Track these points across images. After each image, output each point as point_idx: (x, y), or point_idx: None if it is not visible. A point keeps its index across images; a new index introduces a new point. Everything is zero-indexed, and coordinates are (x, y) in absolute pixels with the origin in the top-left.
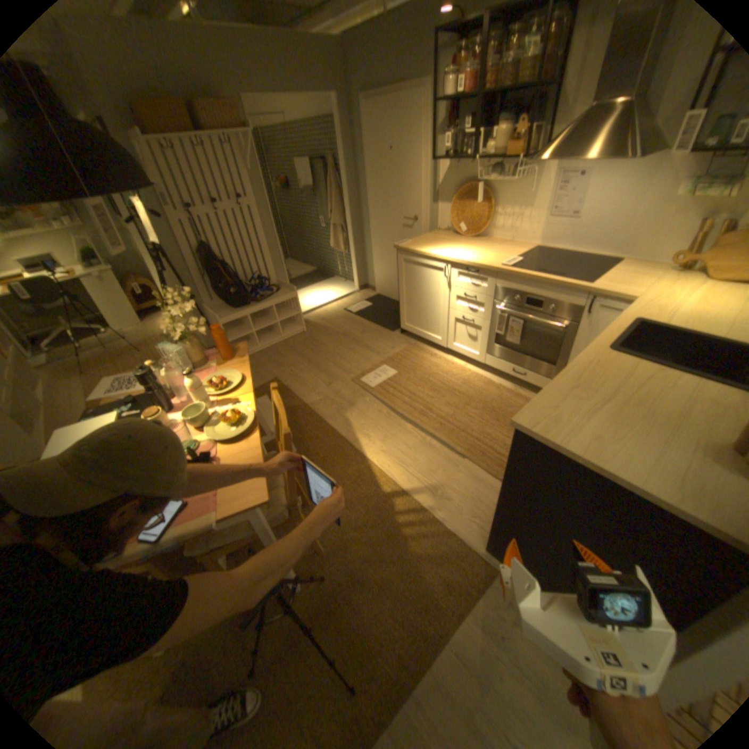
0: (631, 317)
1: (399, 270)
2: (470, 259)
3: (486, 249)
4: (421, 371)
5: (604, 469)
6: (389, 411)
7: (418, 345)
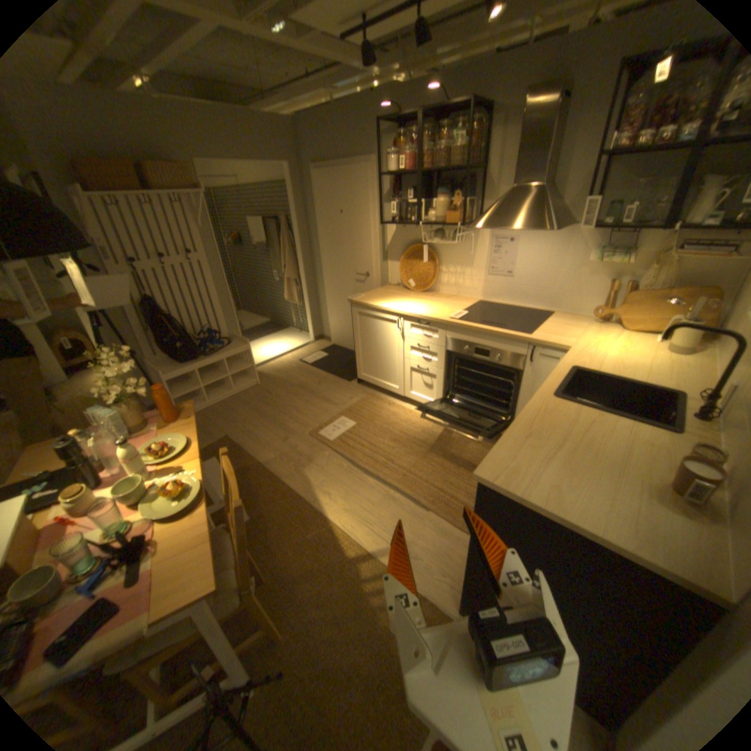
0: (568, 365)
1: (354, 322)
2: (420, 313)
3: (435, 303)
4: (381, 421)
5: (566, 521)
6: (350, 466)
7: (376, 394)
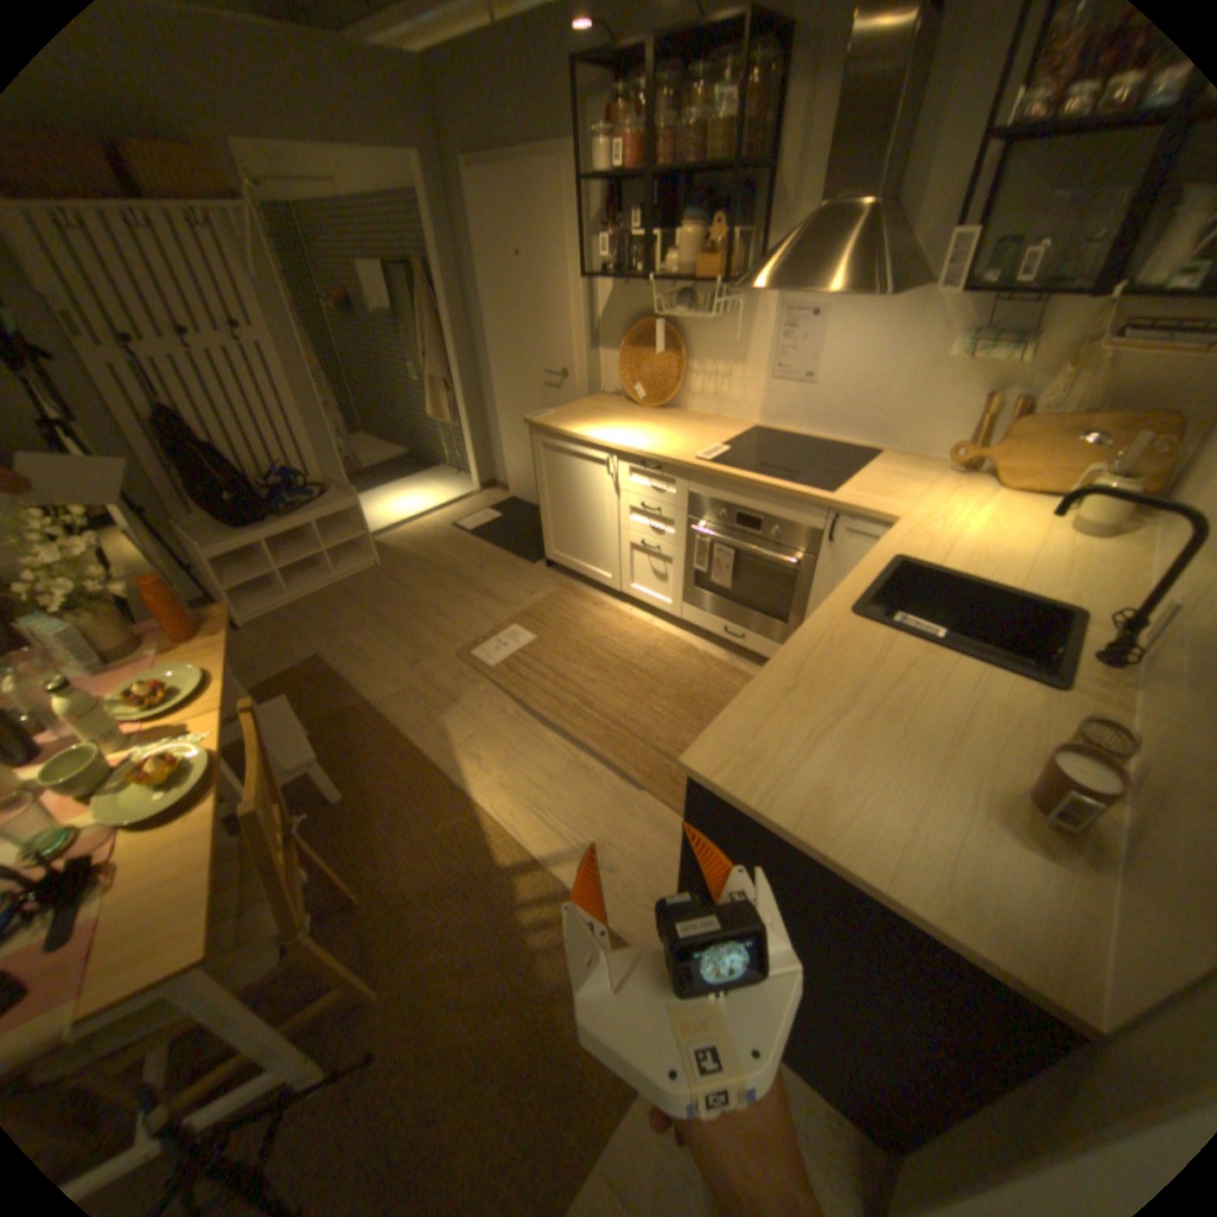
0: (888, 553)
1: (537, 461)
2: (647, 449)
3: (676, 430)
4: (579, 634)
5: (828, 858)
6: (519, 711)
7: (576, 587)
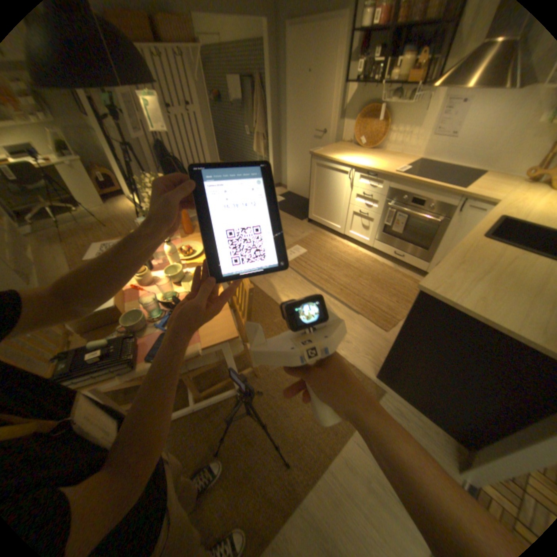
0: (497, 214)
1: (311, 172)
2: (370, 166)
3: (382, 158)
4: (325, 250)
5: (489, 320)
6: (302, 279)
7: (321, 231)
